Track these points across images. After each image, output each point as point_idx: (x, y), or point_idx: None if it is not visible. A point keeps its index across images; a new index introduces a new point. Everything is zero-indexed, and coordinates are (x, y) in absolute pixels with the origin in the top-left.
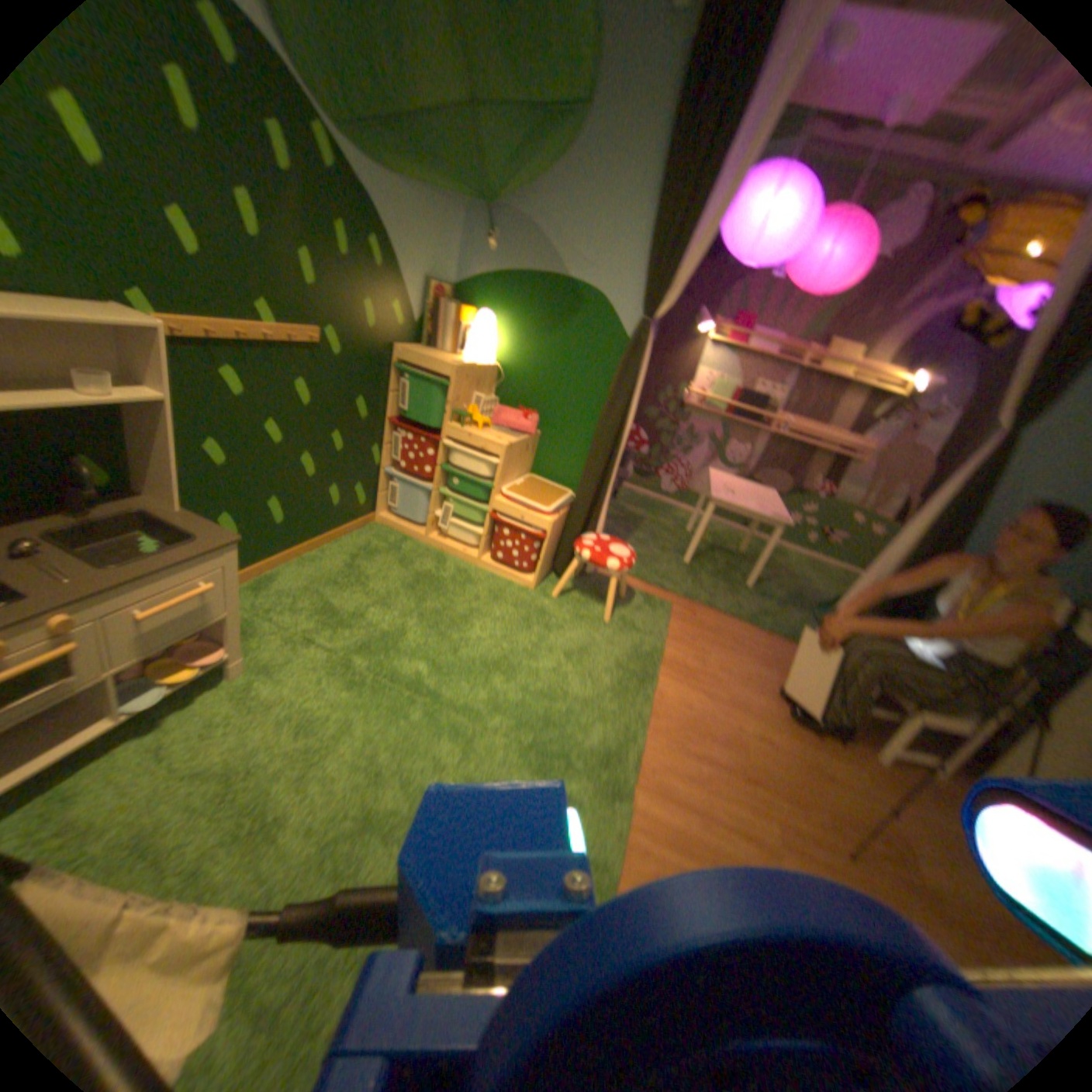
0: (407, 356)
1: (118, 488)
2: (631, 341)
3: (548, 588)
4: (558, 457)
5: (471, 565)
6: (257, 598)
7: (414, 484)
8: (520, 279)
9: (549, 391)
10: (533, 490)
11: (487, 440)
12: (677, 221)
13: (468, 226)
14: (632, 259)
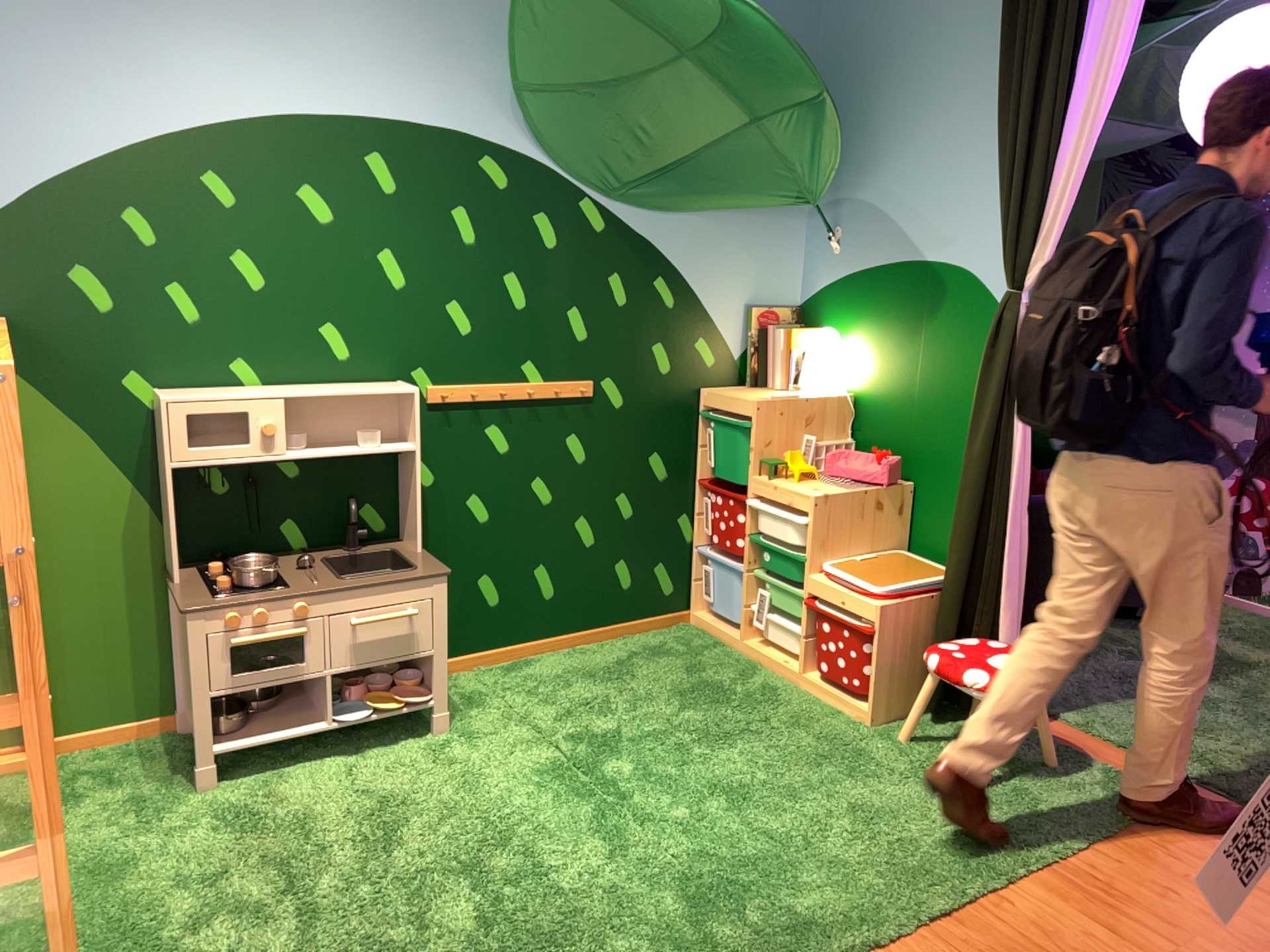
0: (714, 402)
1: (398, 537)
2: (985, 330)
3: (902, 728)
4: (941, 521)
5: (792, 683)
6: (507, 677)
7: (726, 565)
8: (868, 283)
9: (918, 423)
10: (881, 568)
11: (795, 493)
12: (1018, 164)
13: (809, 239)
14: (994, 223)
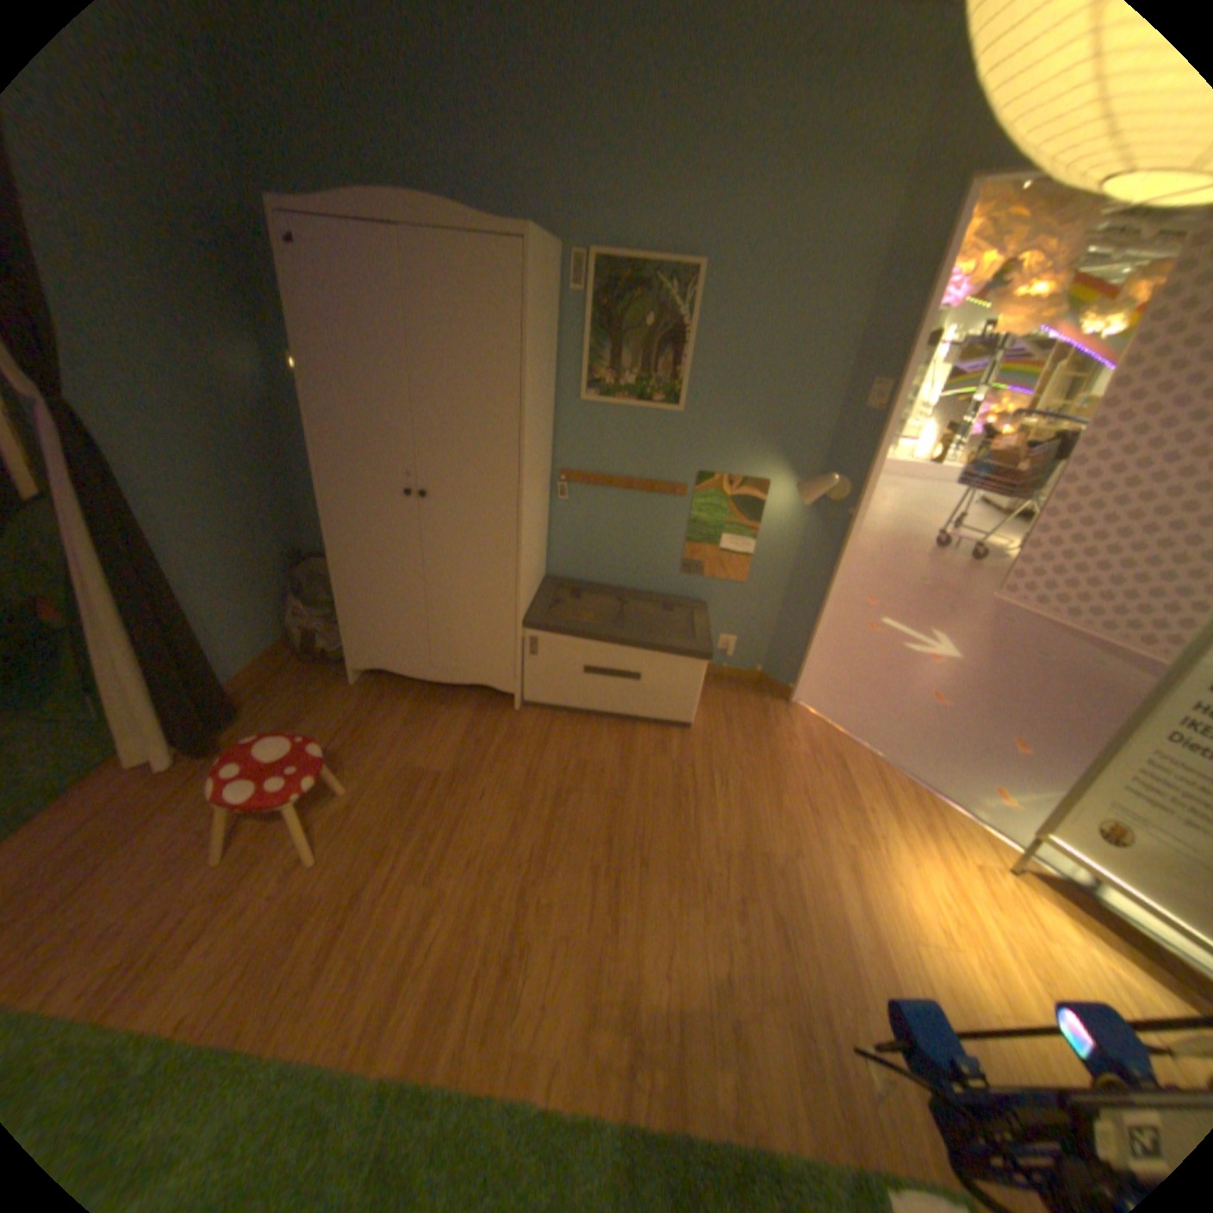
0: None
1: None
2: None
3: None
4: None
5: None
6: None
7: None
8: None
9: None
10: None
11: None
12: None
13: None
14: None
